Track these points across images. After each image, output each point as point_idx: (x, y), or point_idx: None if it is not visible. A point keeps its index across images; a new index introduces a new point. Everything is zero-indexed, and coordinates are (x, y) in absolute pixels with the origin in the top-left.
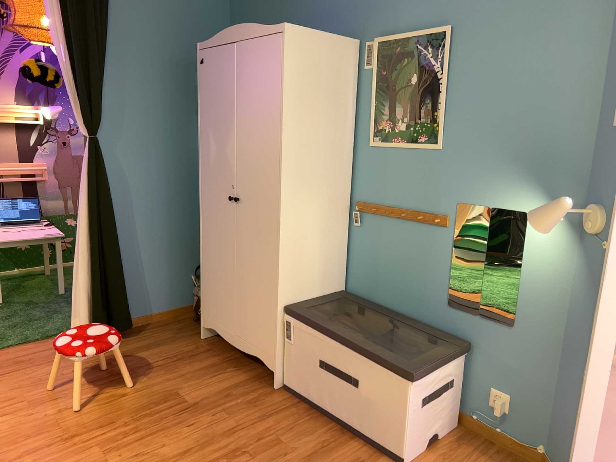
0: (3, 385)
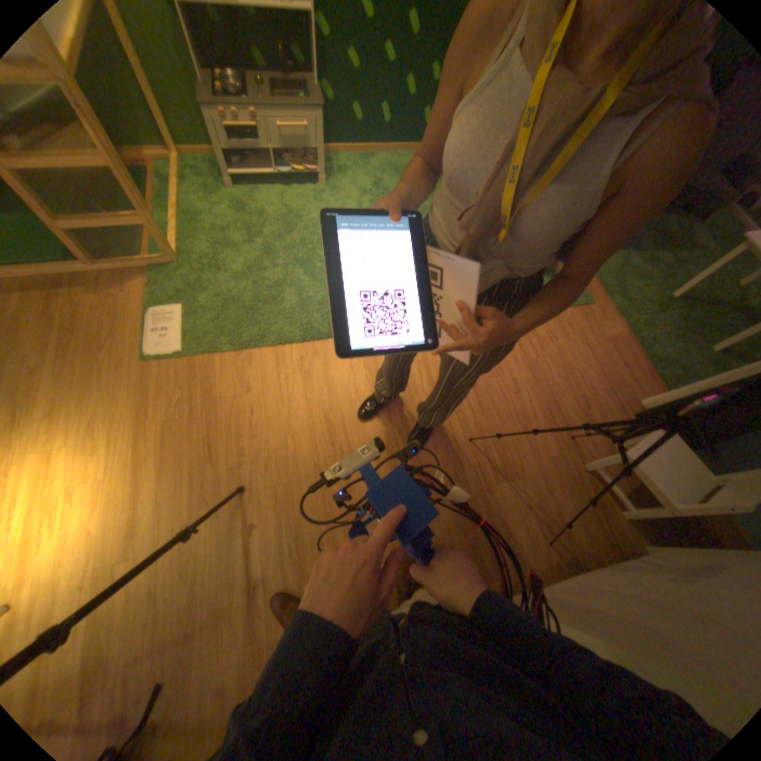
0: (566, 347)
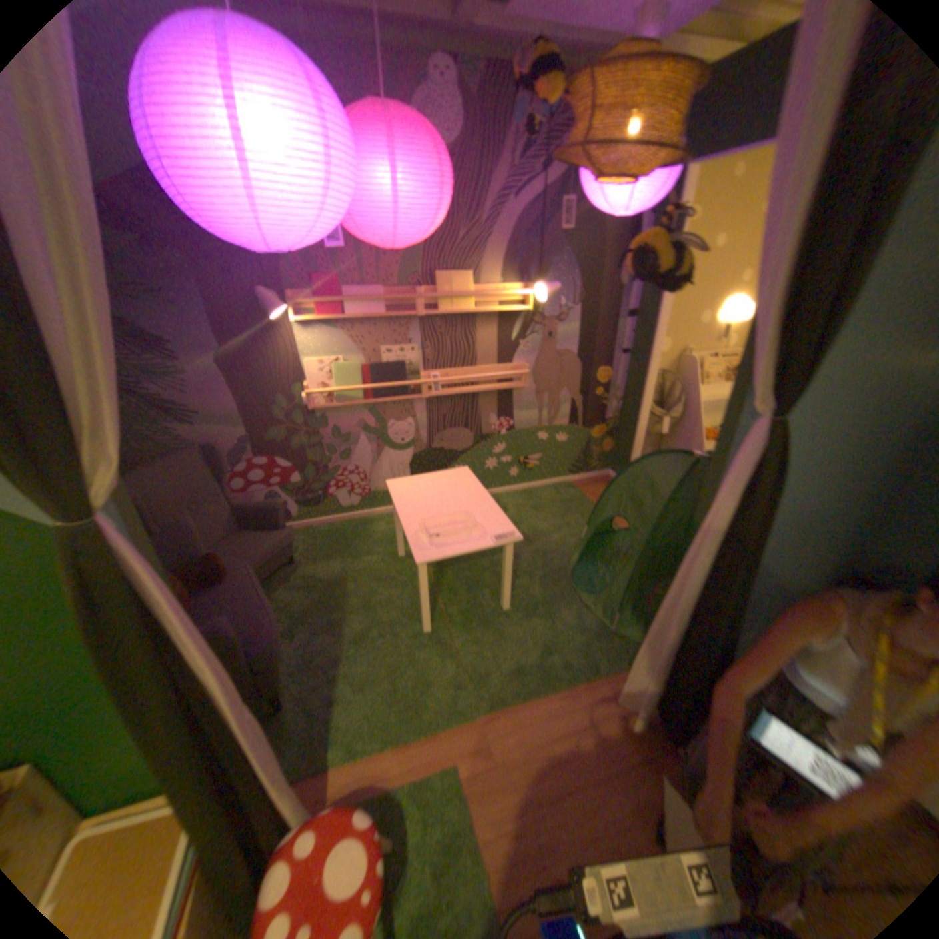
0: (566, 849)
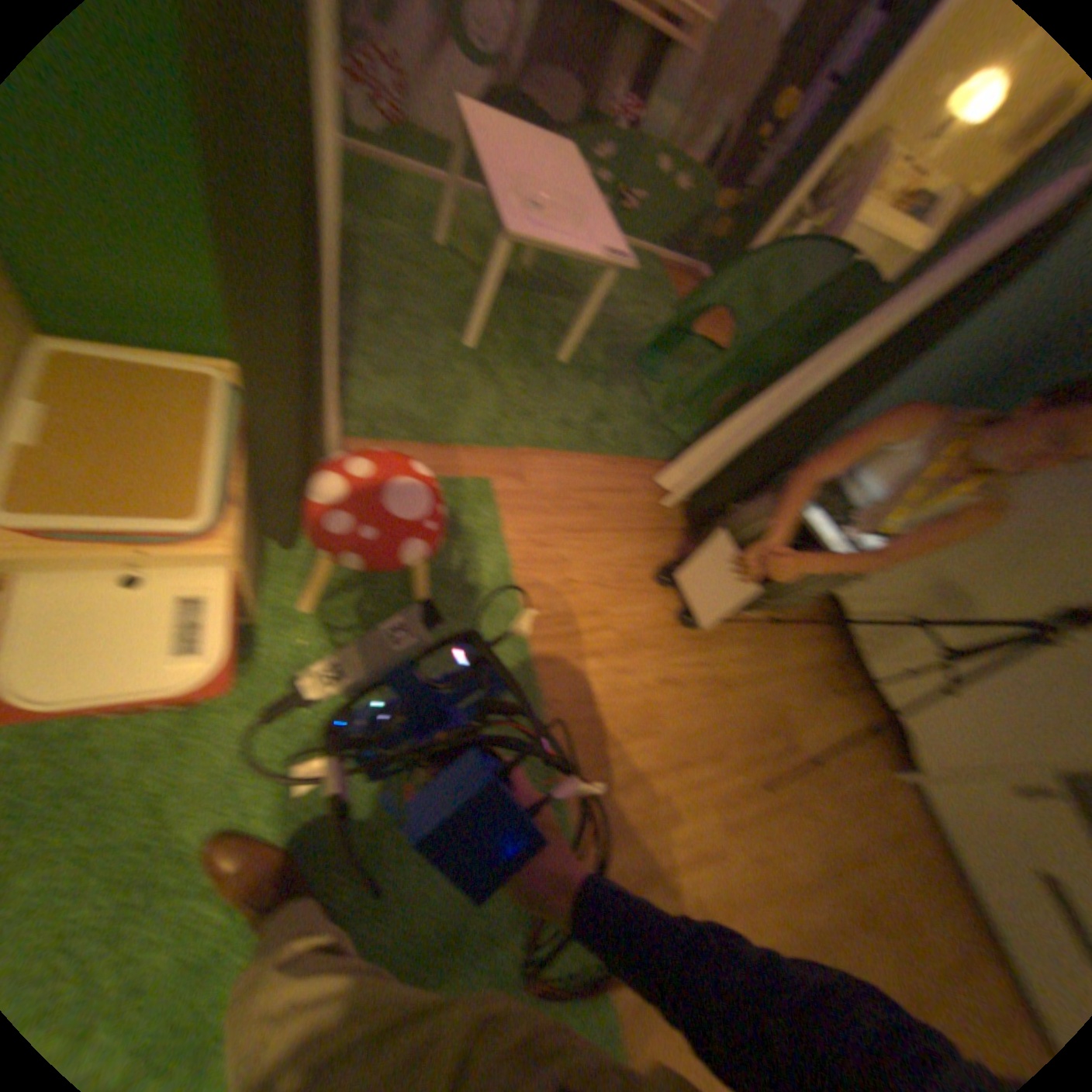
0: (582, 566)
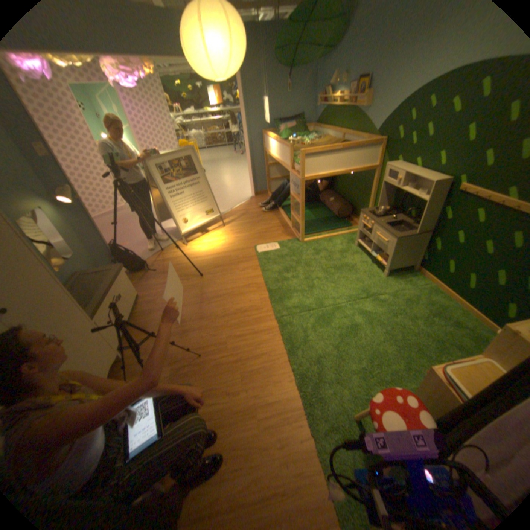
0: (270, 464)
